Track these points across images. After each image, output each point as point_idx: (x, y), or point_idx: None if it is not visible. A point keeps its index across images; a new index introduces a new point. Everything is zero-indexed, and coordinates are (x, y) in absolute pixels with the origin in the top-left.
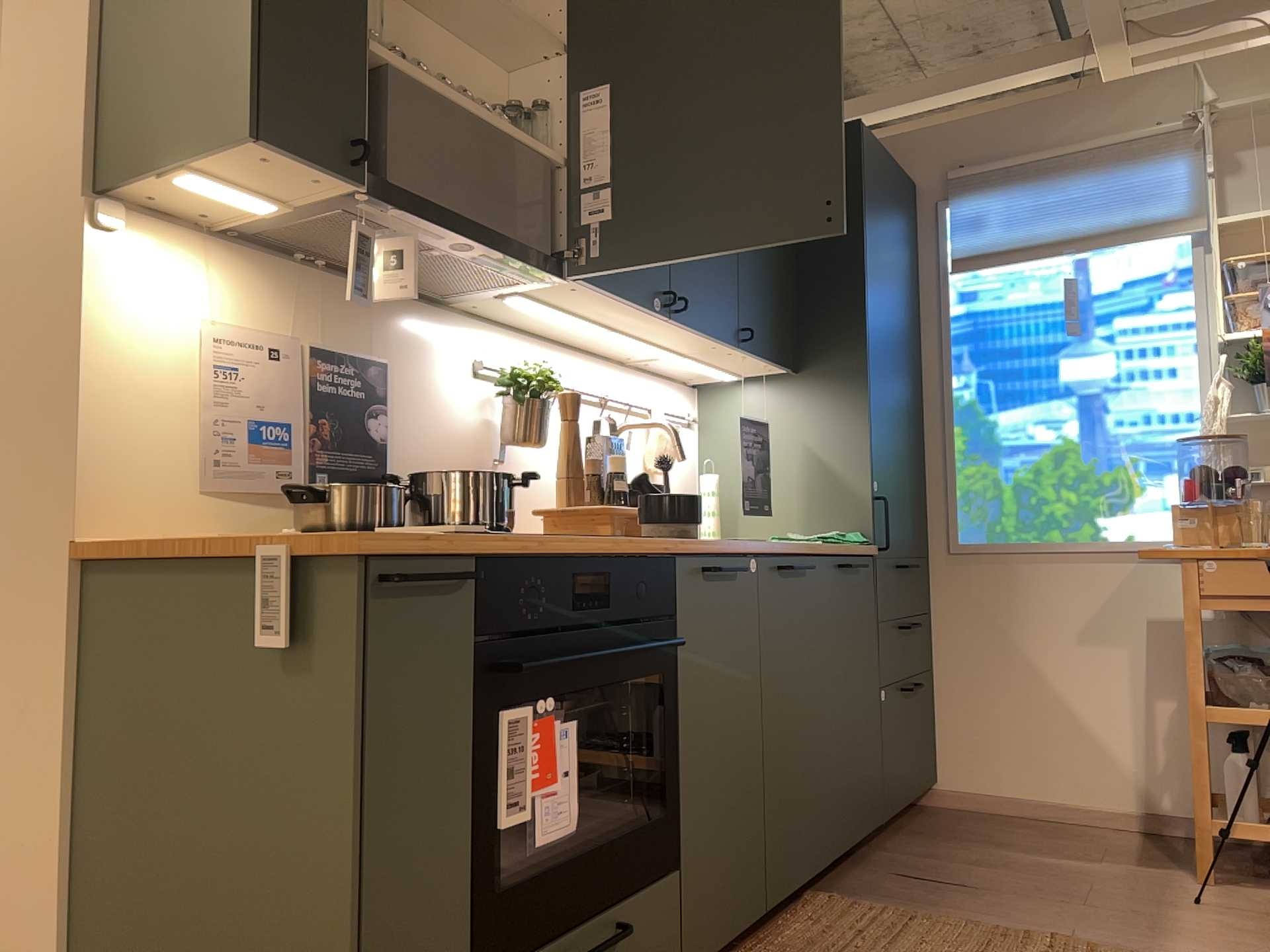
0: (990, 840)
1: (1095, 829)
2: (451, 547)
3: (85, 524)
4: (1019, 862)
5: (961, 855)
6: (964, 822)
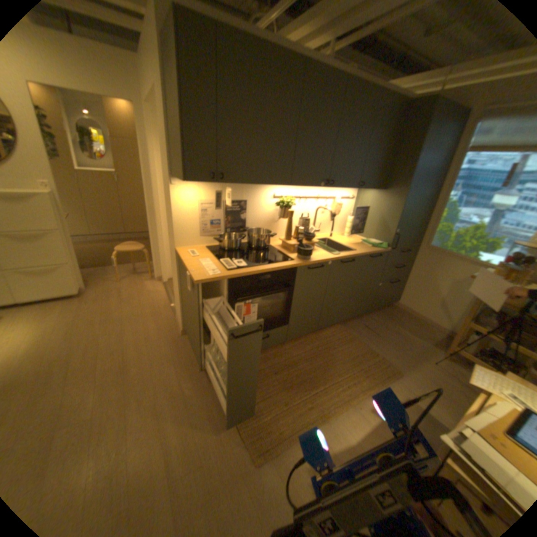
0: (399, 323)
1: (434, 329)
2: (220, 279)
3: (175, 245)
4: (399, 333)
5: (386, 325)
6: (398, 314)
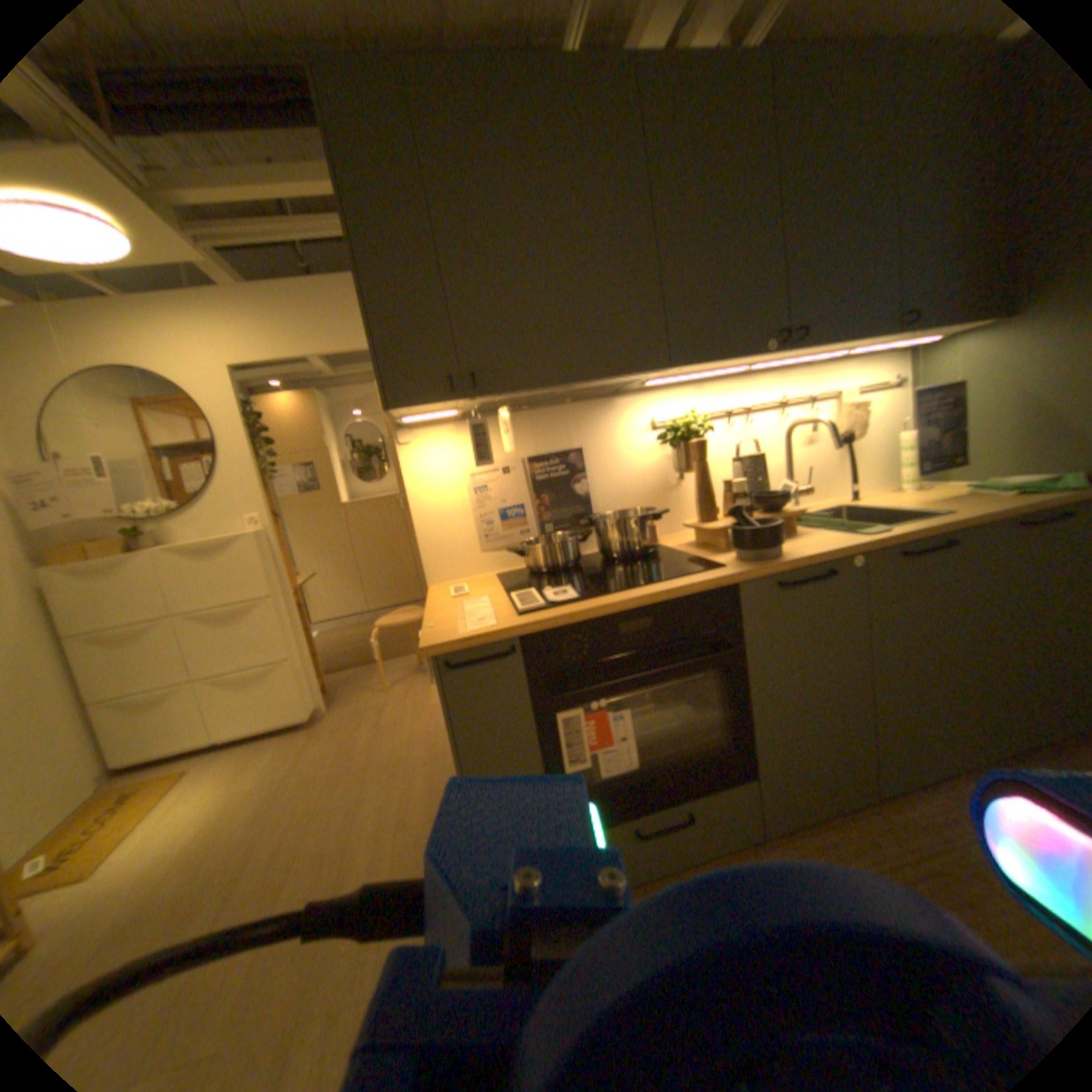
0: None
1: None
2: (495, 636)
3: (431, 579)
4: None
5: None
6: None
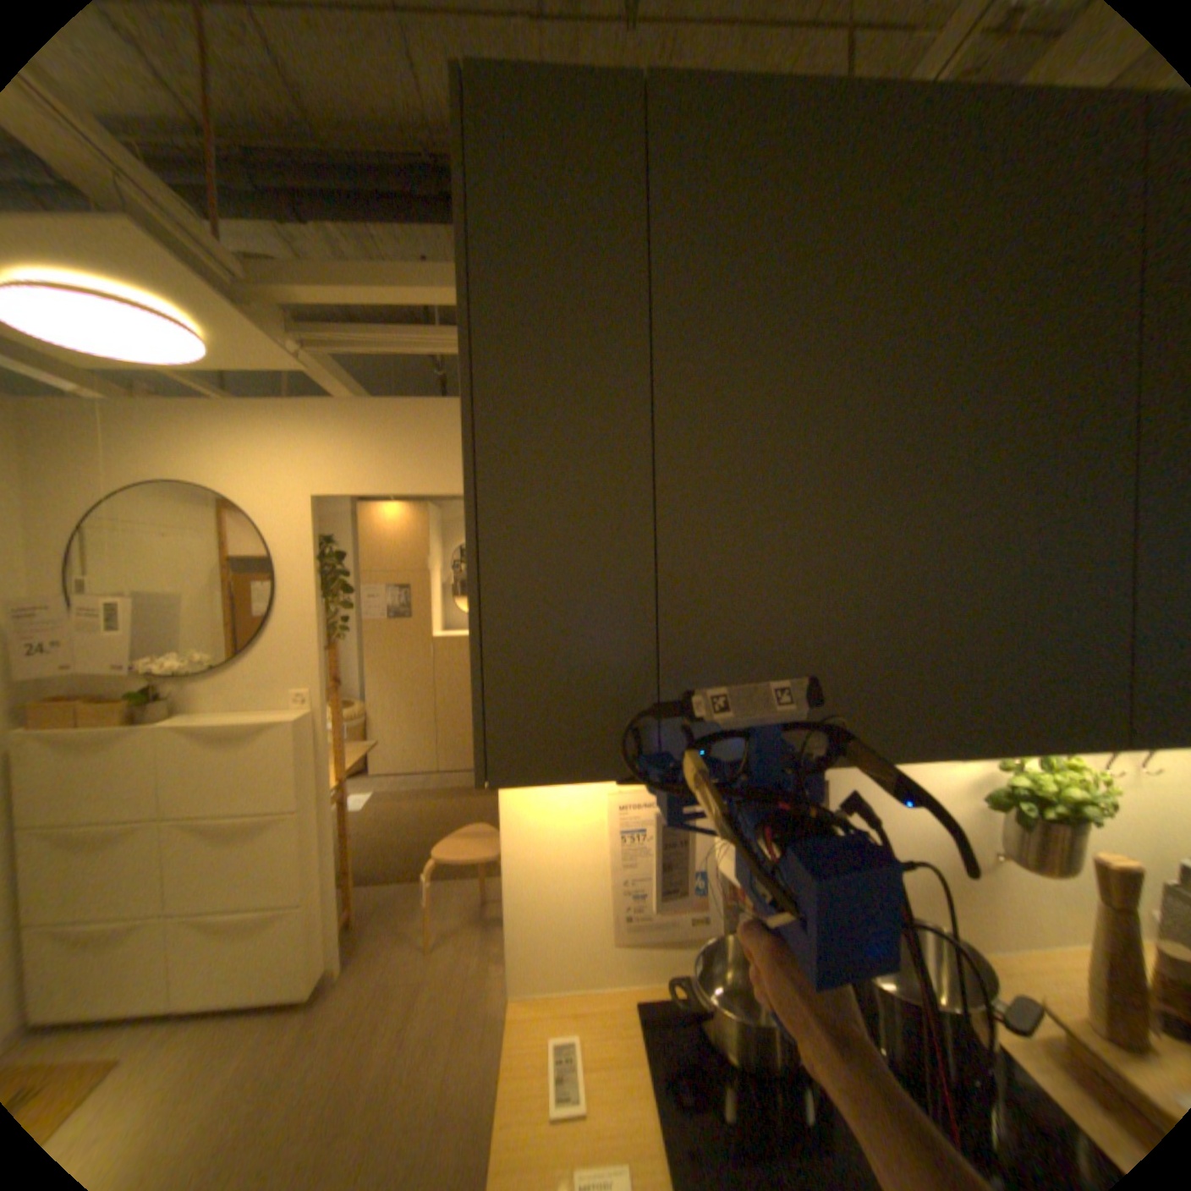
0: None
1: None
2: None
3: (514, 985)
4: None
5: None
6: None
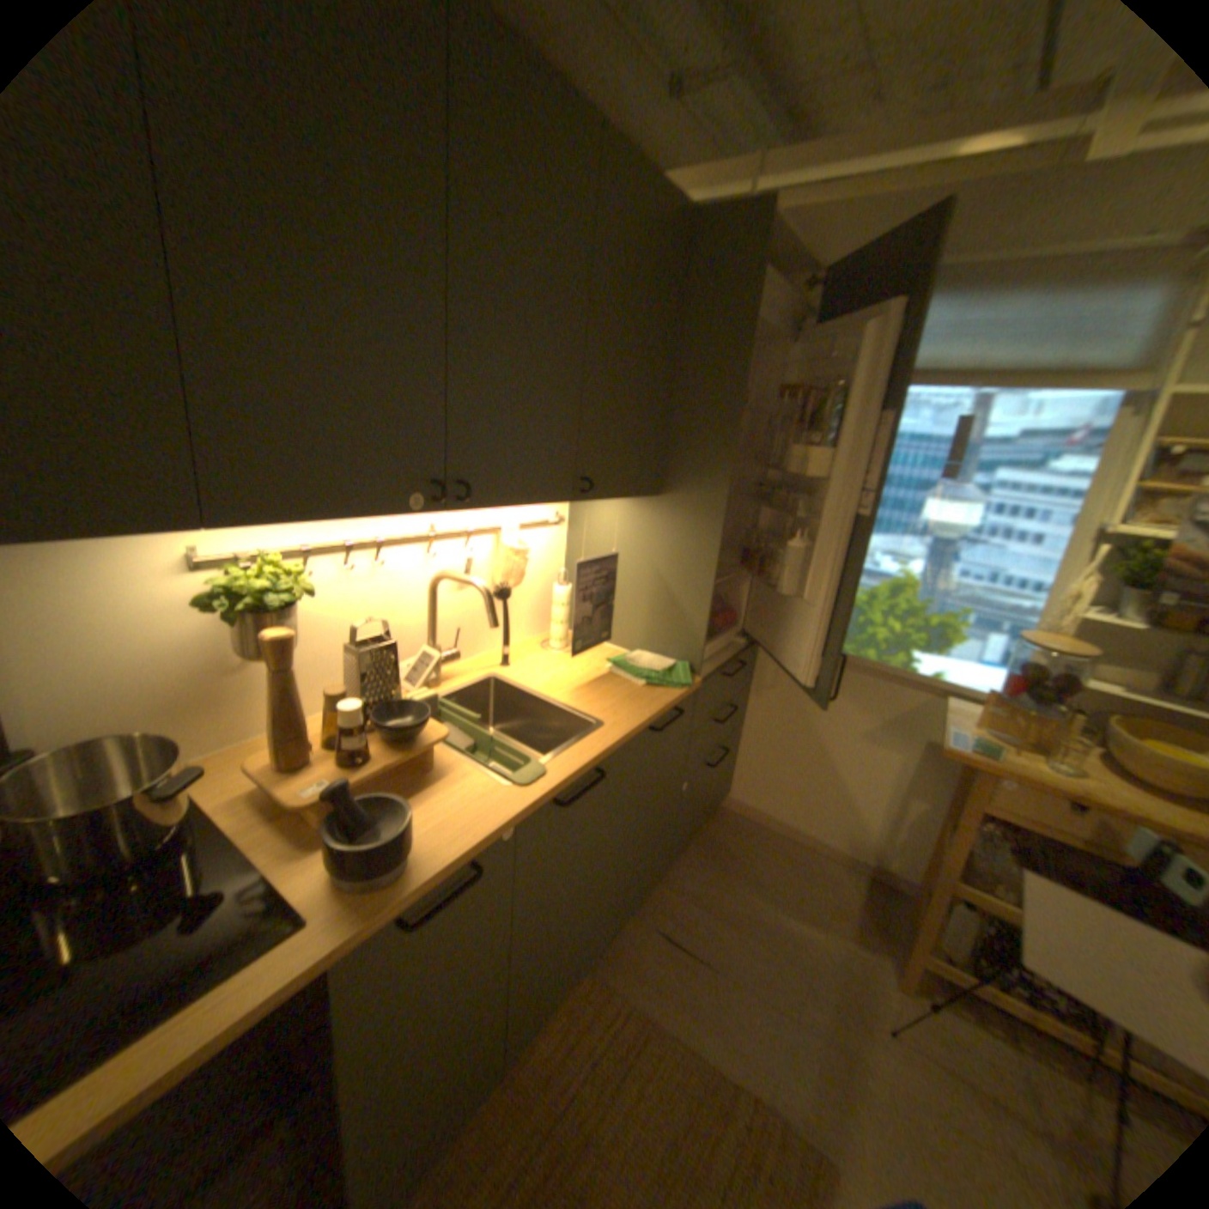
0: (749, 878)
1: (834, 868)
2: None
3: None
4: (762, 924)
5: (720, 904)
6: (738, 840)
